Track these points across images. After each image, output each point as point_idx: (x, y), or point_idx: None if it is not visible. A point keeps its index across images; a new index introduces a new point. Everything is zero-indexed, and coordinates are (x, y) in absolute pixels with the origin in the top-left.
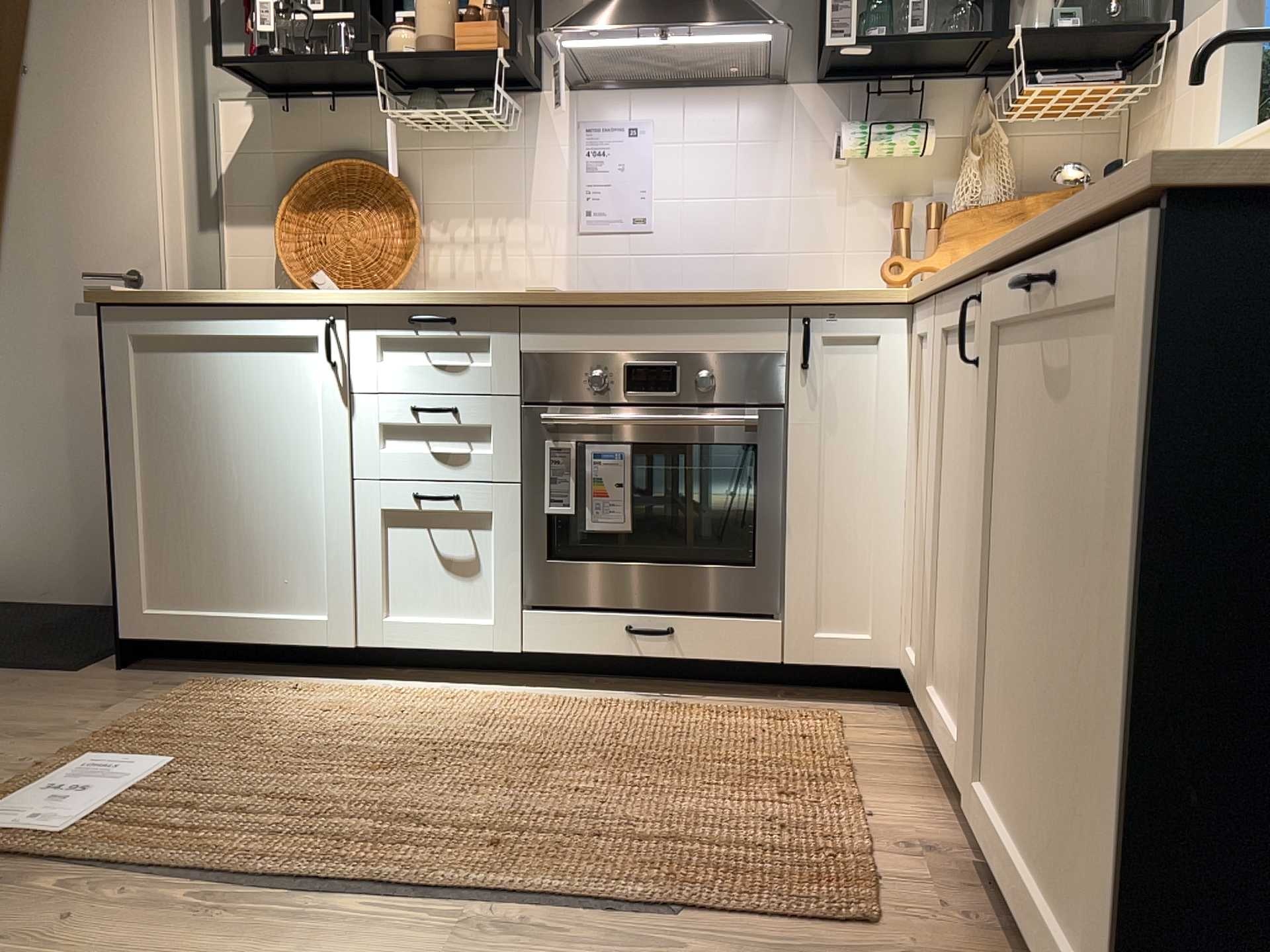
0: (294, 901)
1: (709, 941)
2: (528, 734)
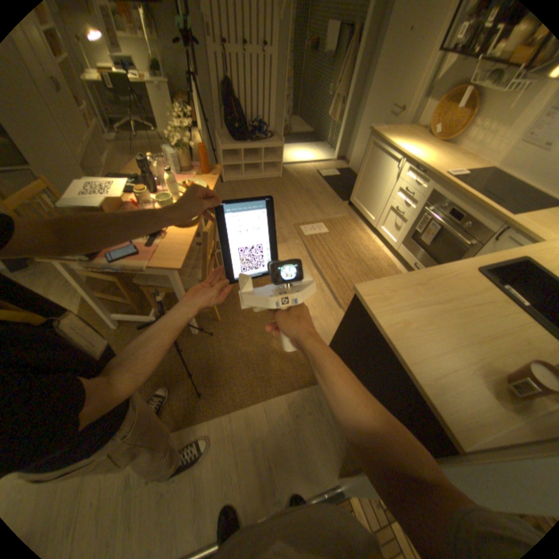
0: (312, 264)
1: (337, 312)
2: (375, 266)
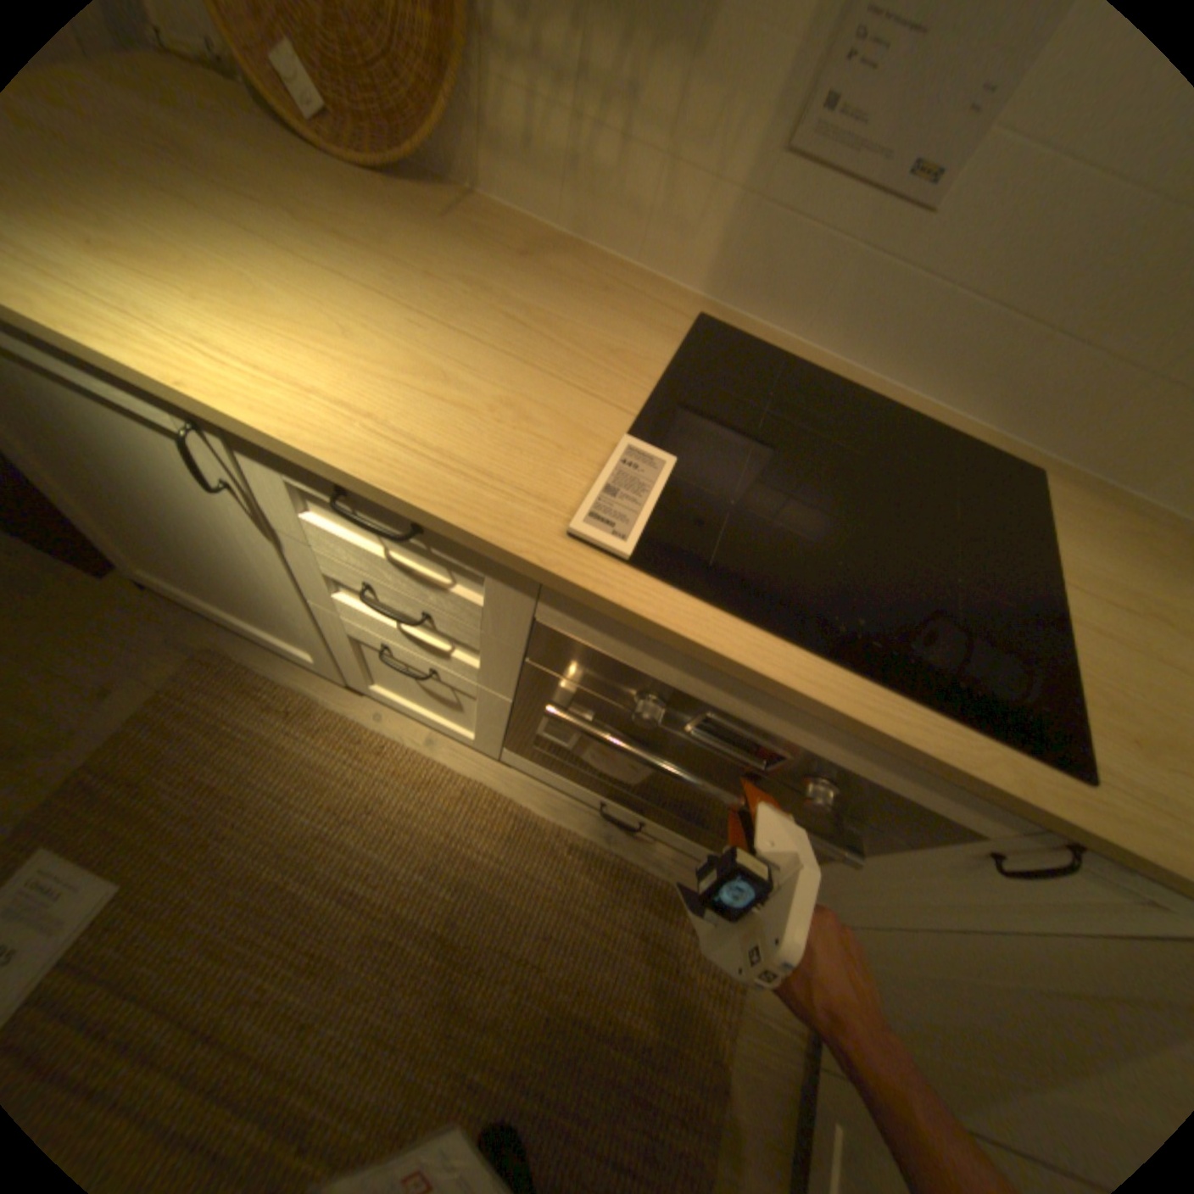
0: None
1: None
2: (468, 898)
